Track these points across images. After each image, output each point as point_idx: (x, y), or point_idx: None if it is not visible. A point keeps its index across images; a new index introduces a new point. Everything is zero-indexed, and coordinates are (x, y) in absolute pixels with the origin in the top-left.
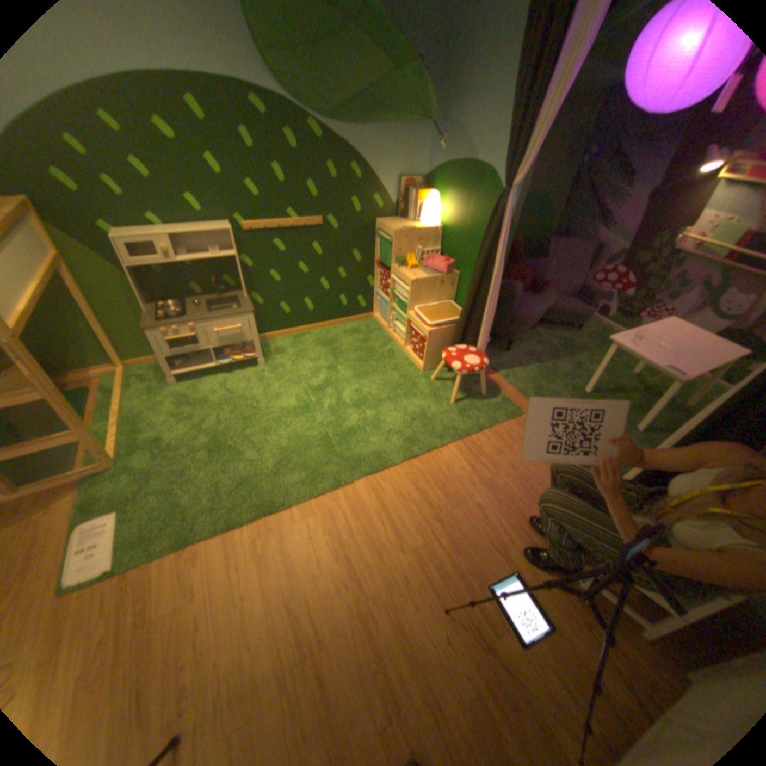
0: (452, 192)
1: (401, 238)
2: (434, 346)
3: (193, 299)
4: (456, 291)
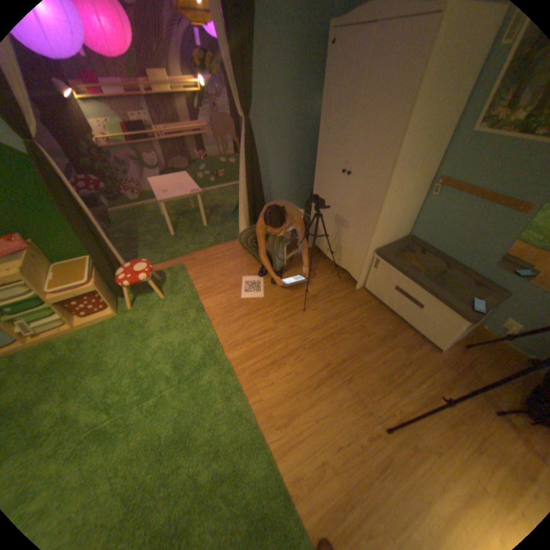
0: None
1: None
2: (102, 290)
3: None
4: (43, 254)
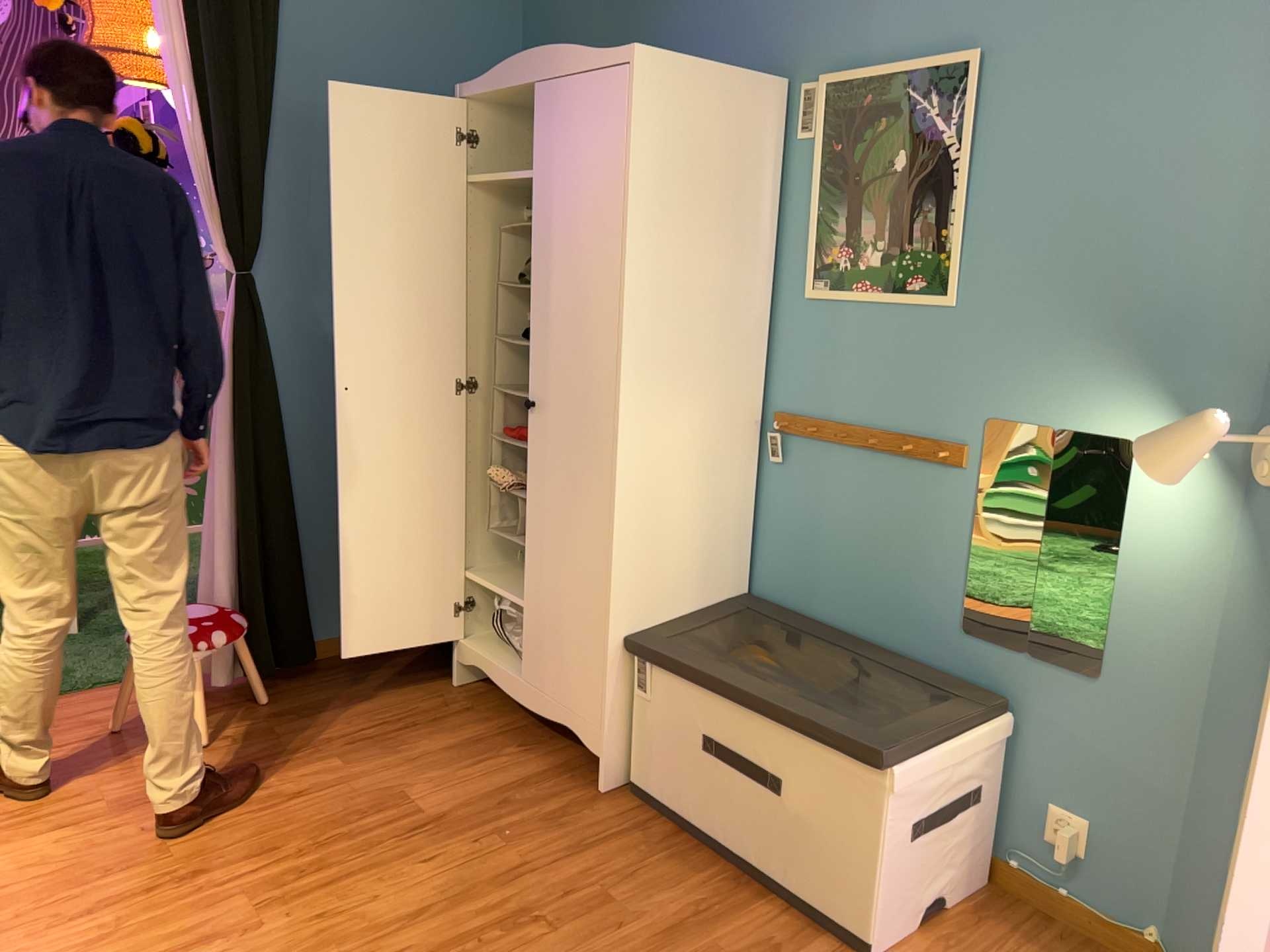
0: None
1: None
2: None
3: None
4: None
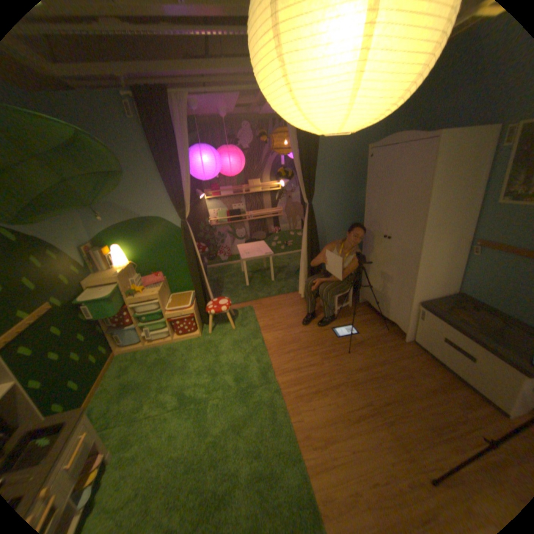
0: (127, 239)
1: (121, 278)
2: (196, 315)
3: None
4: (168, 287)
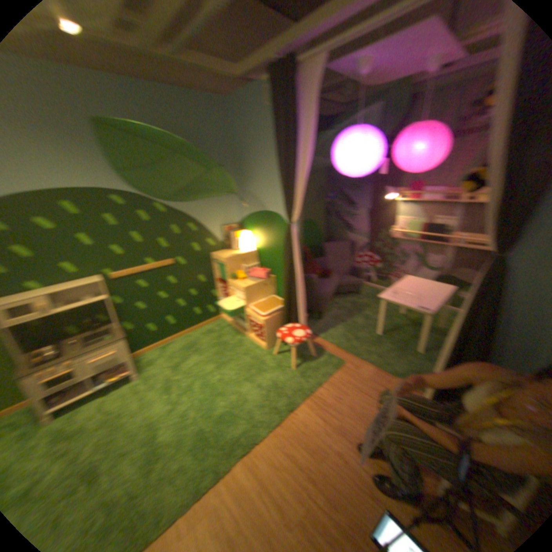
0: (256, 229)
1: (229, 261)
2: (270, 328)
3: (68, 339)
4: (275, 287)
